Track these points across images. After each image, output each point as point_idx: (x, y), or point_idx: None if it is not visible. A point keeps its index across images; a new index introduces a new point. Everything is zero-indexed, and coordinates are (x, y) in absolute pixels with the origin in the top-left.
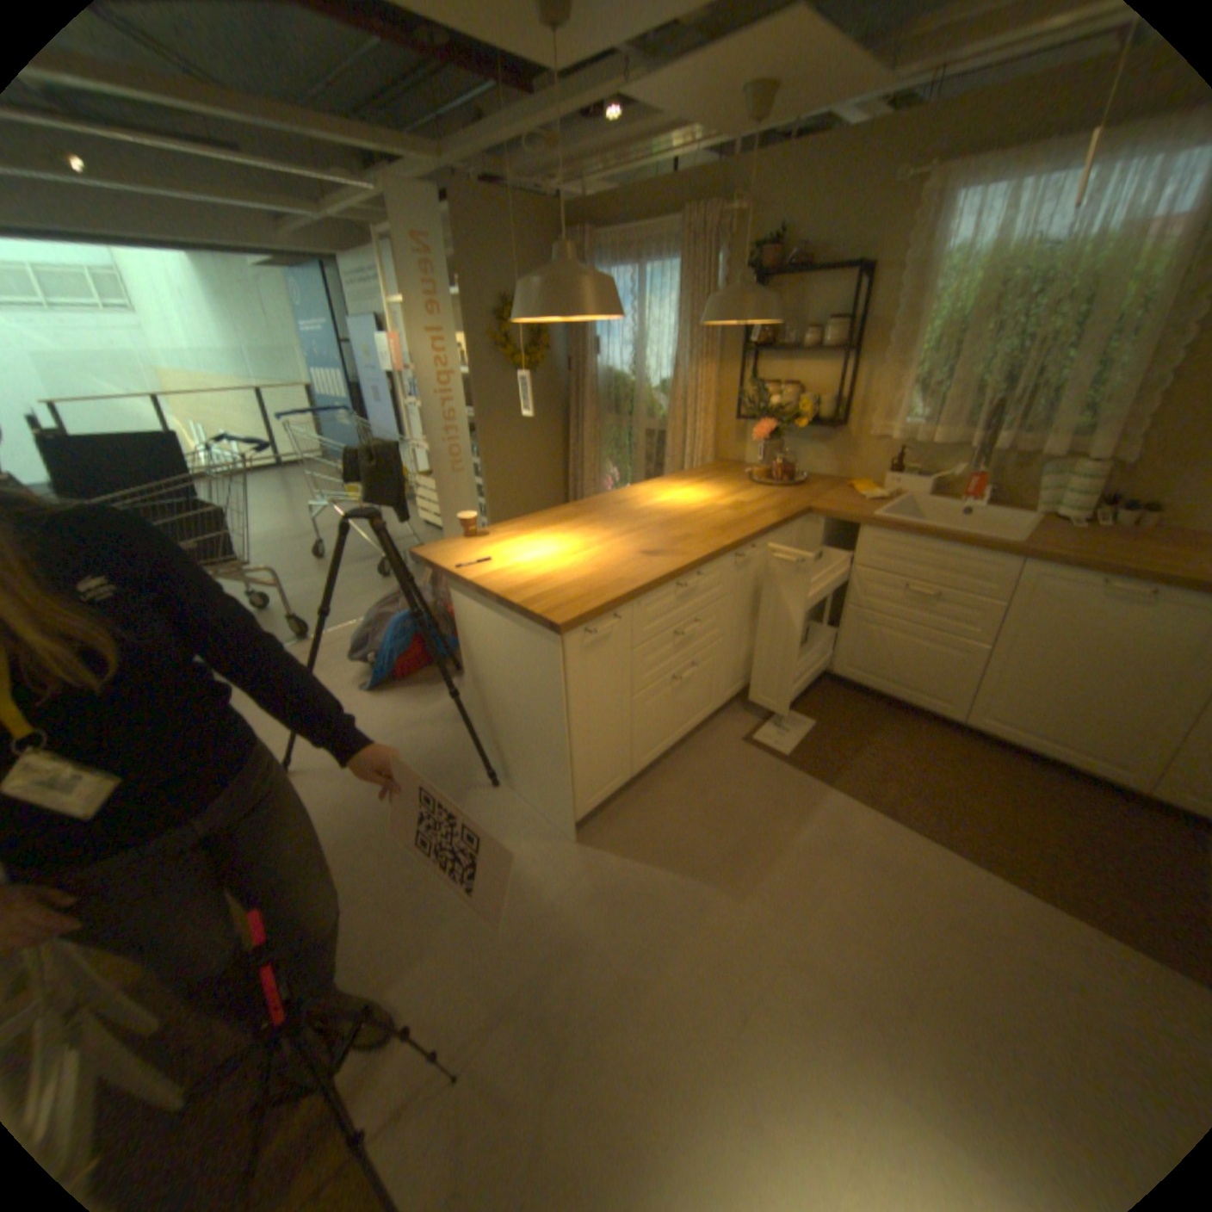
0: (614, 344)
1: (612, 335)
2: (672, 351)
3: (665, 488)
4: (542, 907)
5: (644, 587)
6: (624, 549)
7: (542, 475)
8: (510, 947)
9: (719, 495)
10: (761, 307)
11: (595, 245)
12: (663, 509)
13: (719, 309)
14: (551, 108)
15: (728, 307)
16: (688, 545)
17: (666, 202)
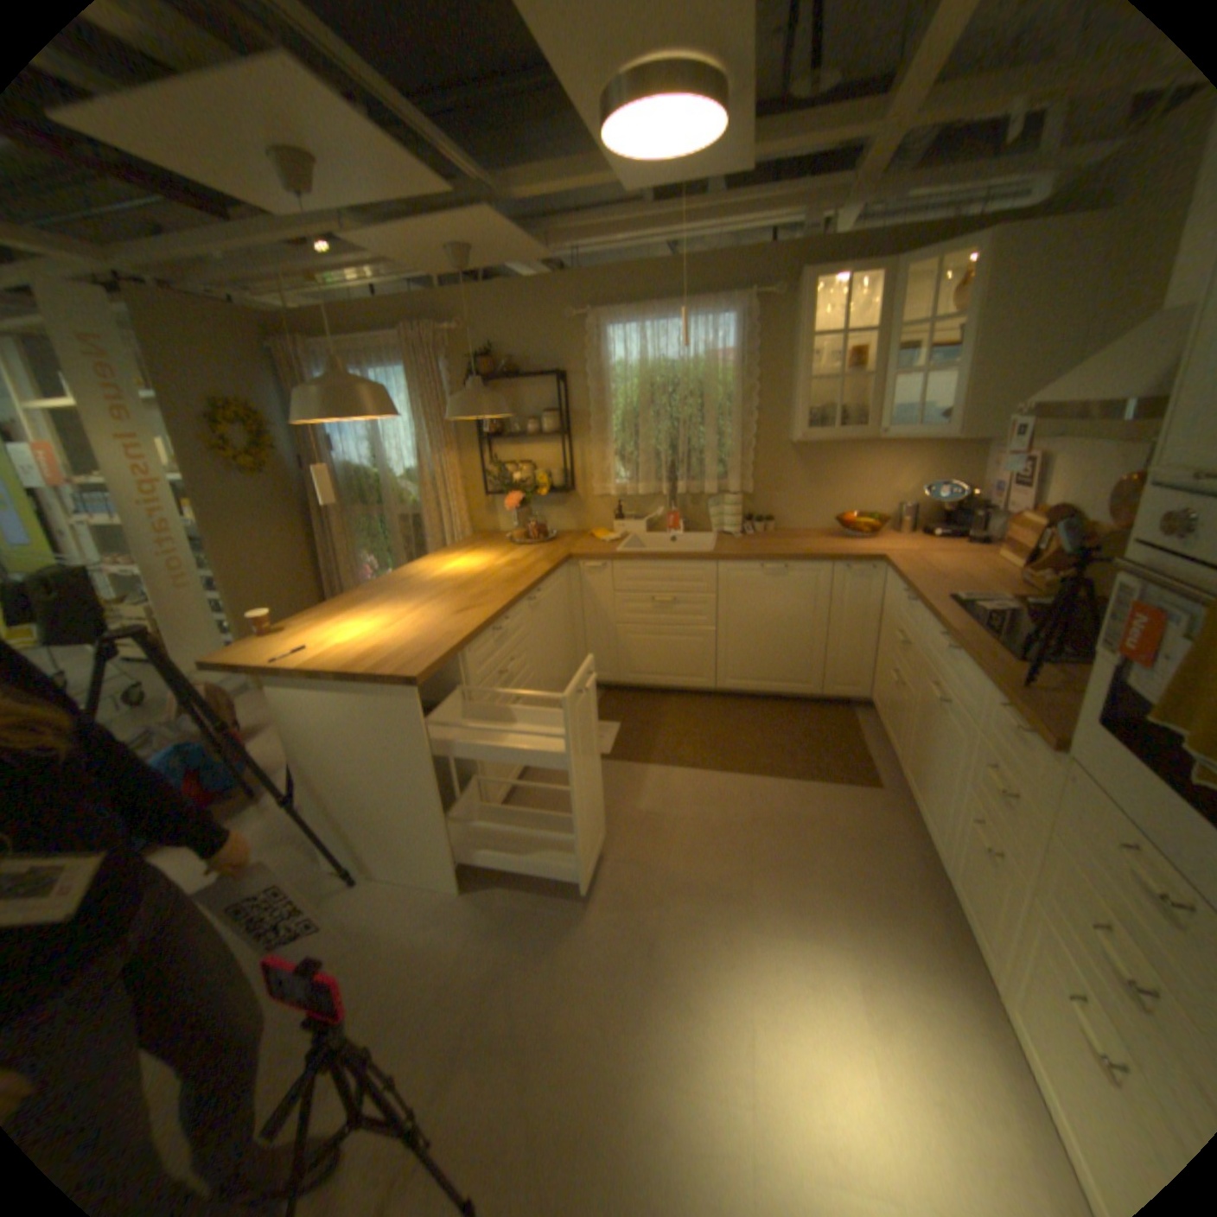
0: (347, 441)
1: (343, 432)
2: (411, 444)
3: (442, 561)
4: (449, 961)
5: (470, 635)
6: (435, 612)
7: (288, 576)
8: (431, 1009)
9: (492, 558)
10: (495, 406)
11: (308, 352)
12: (450, 577)
13: (461, 408)
14: (255, 236)
15: (468, 406)
16: (489, 598)
17: (376, 320)
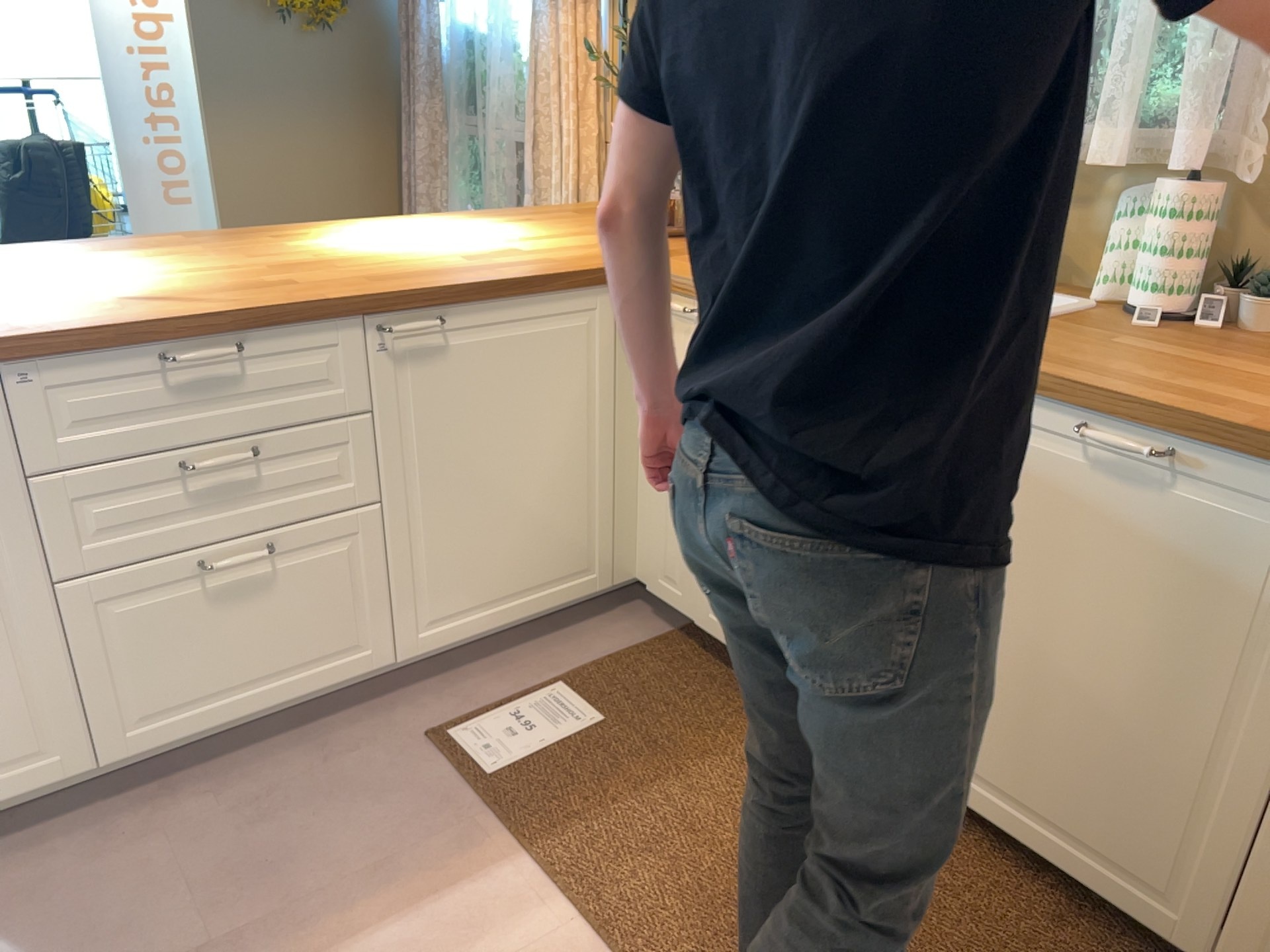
0: None
1: None
2: None
3: (421, 225)
4: None
5: (33, 342)
6: (129, 289)
7: None
8: None
9: (497, 238)
10: None
11: None
12: (345, 248)
13: None
14: None
15: None
16: (259, 293)
17: None
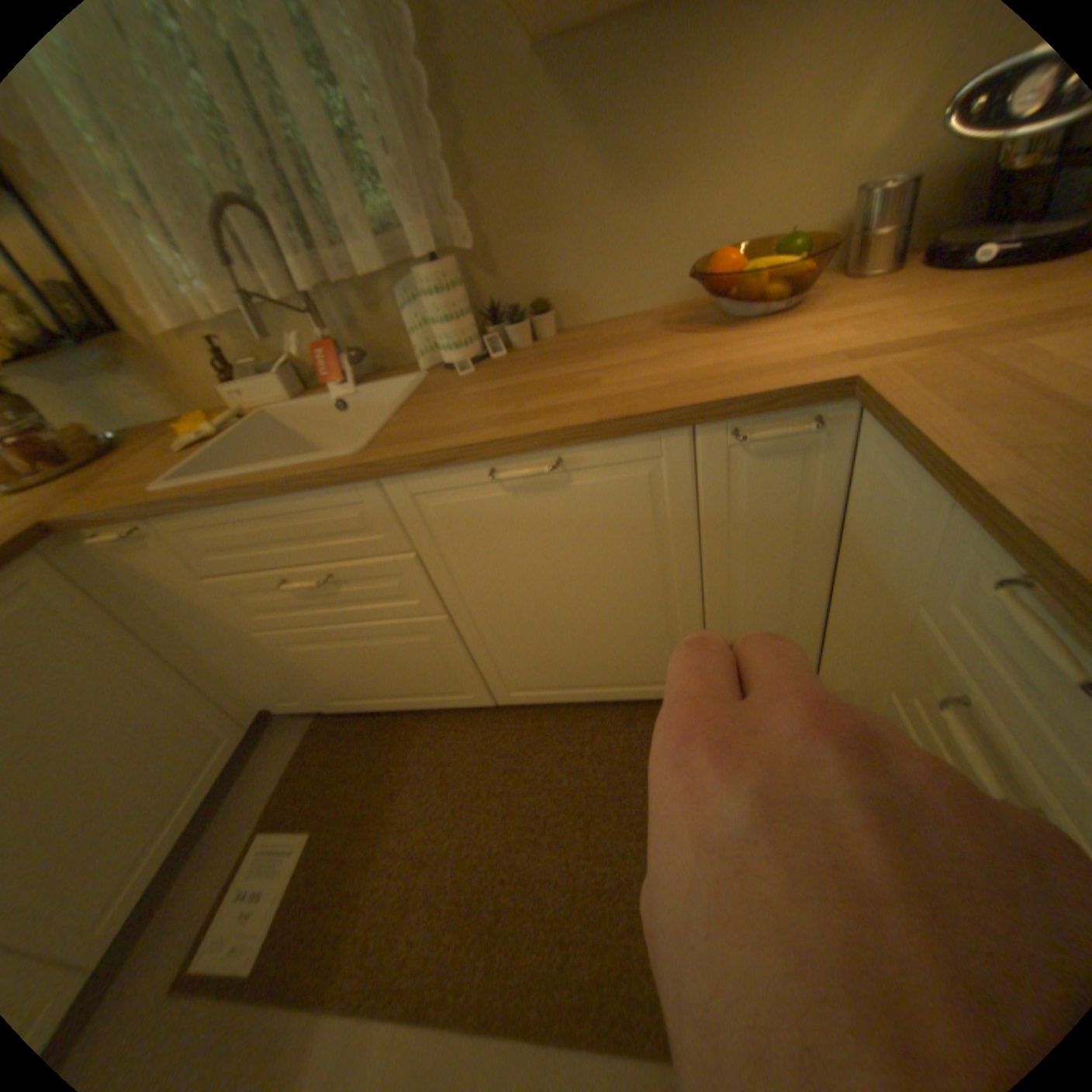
0: None
1: None
2: None
3: None
4: None
5: None
6: None
7: None
8: None
9: None
10: None
11: None
12: None
13: None
14: None
15: None
16: None
17: None
